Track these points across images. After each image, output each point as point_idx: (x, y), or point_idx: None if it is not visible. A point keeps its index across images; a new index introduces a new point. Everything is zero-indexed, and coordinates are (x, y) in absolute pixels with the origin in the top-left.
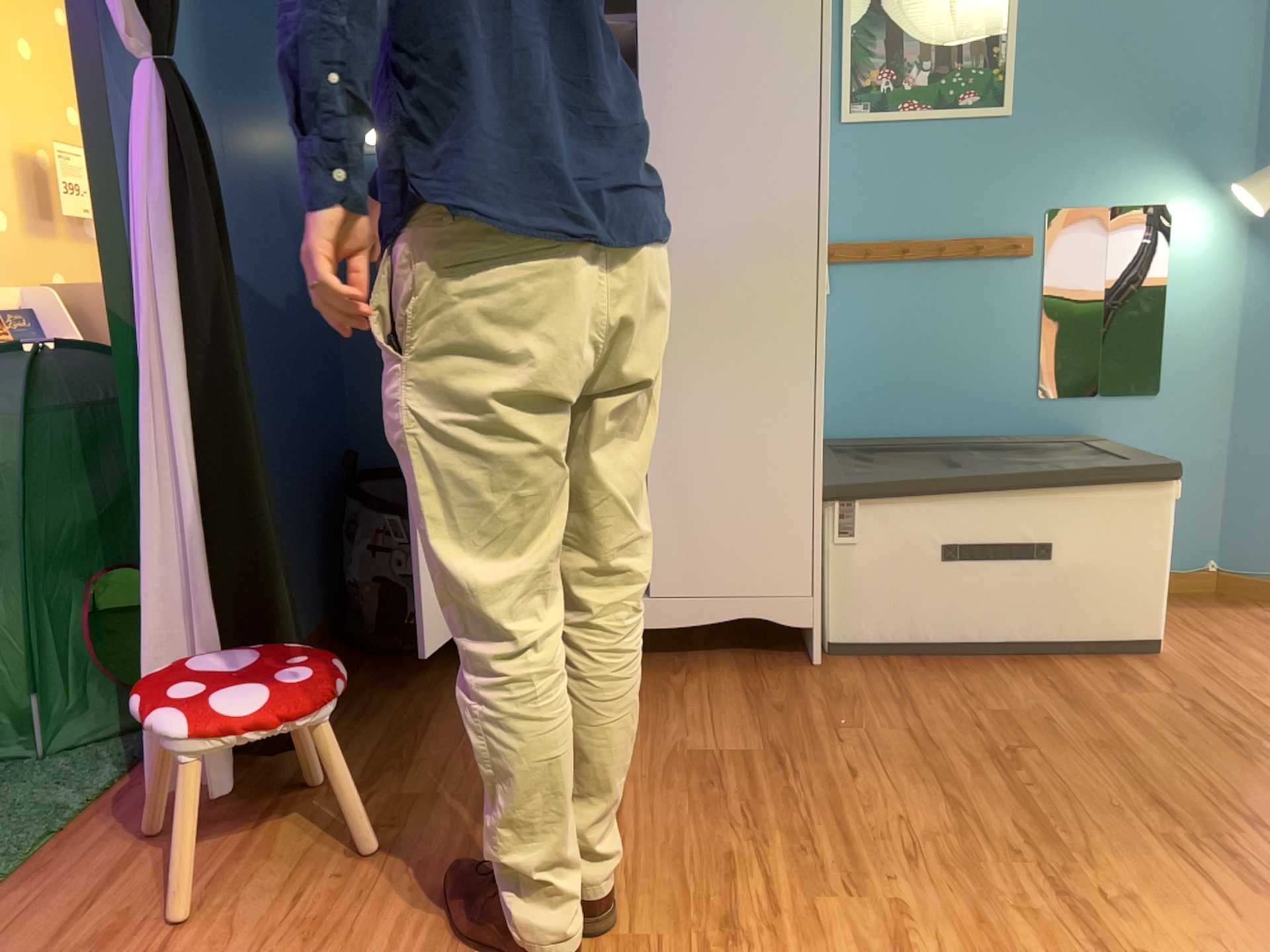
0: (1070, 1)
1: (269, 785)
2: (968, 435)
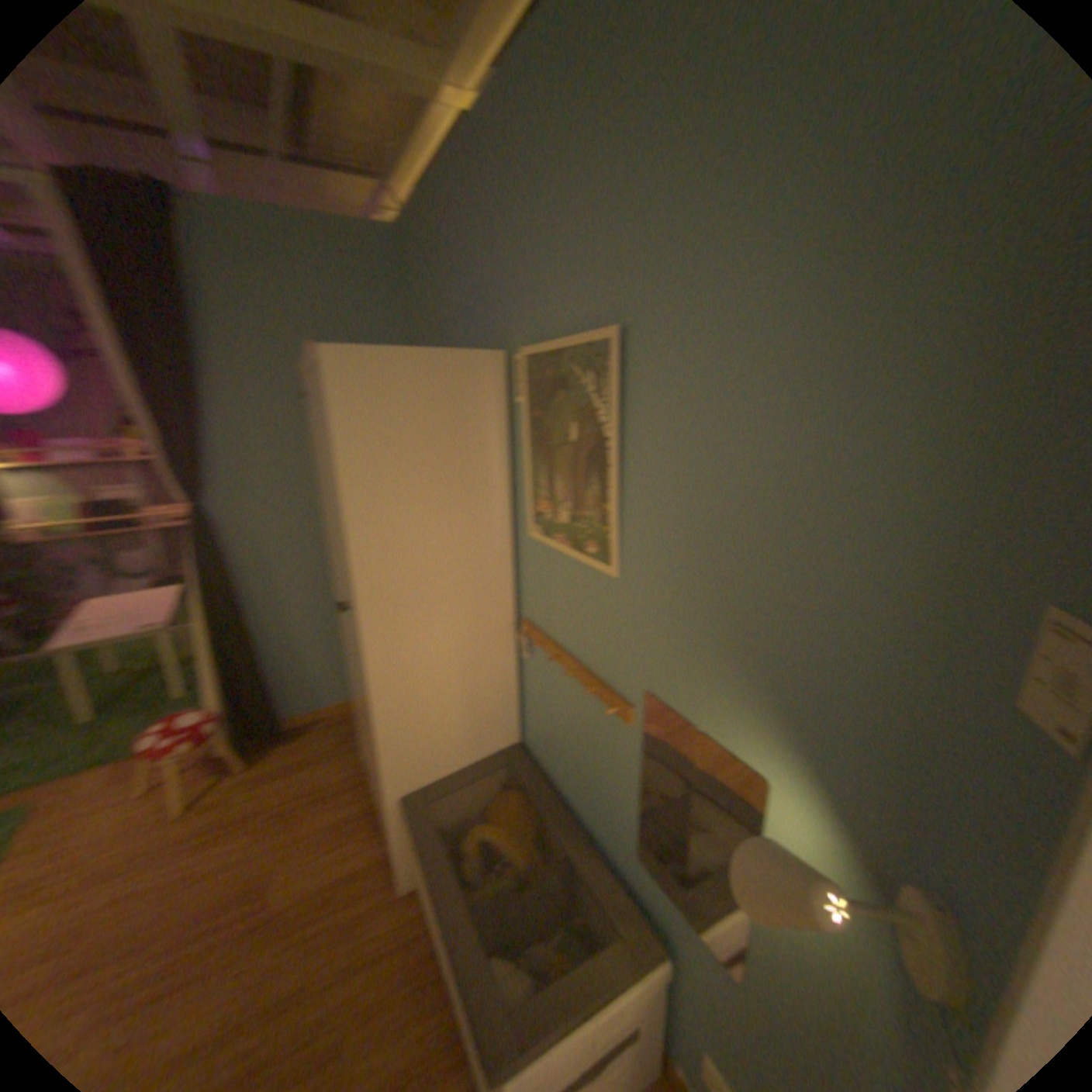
0: (667, 463)
1: (236, 765)
2: (593, 835)
